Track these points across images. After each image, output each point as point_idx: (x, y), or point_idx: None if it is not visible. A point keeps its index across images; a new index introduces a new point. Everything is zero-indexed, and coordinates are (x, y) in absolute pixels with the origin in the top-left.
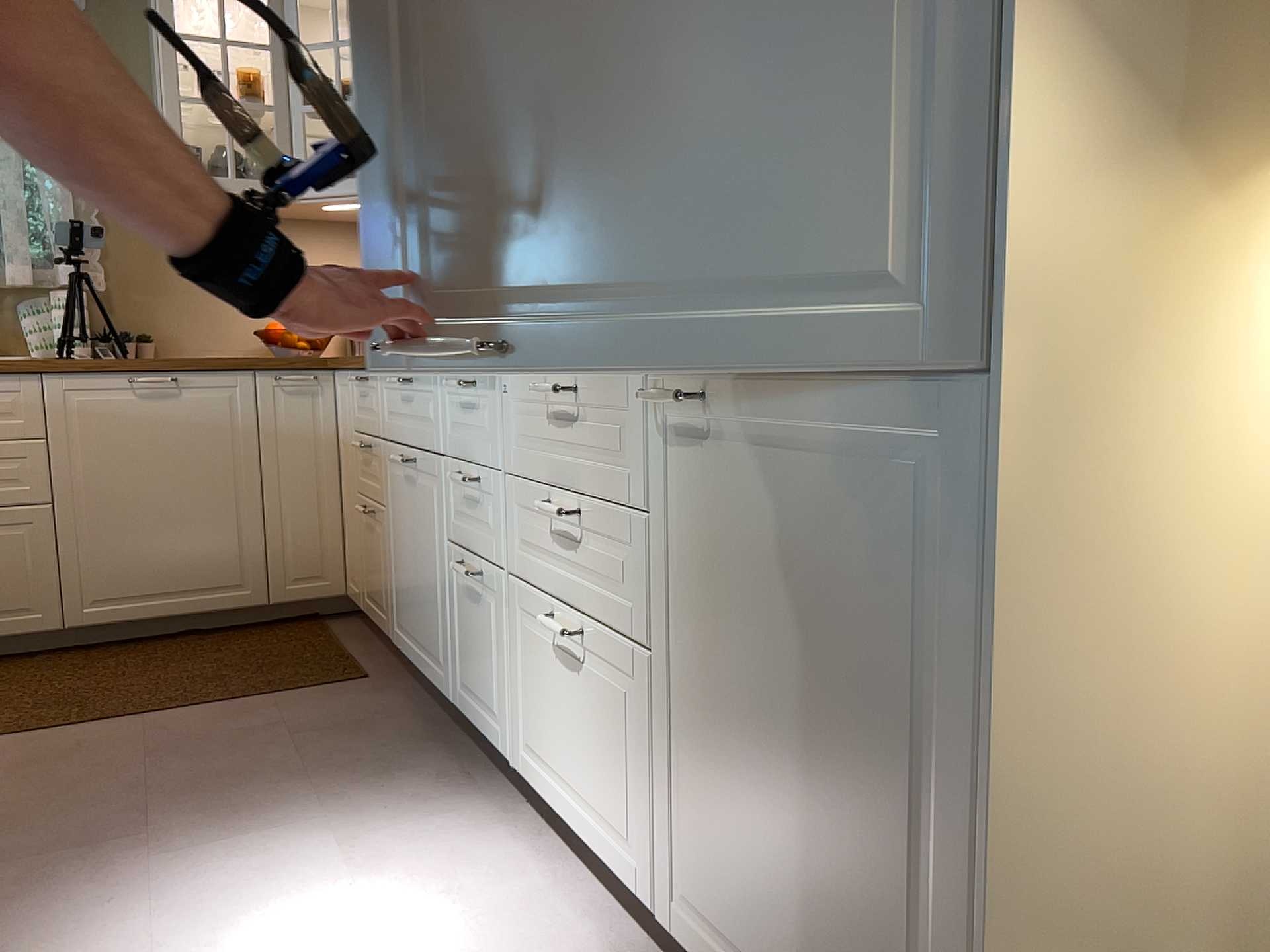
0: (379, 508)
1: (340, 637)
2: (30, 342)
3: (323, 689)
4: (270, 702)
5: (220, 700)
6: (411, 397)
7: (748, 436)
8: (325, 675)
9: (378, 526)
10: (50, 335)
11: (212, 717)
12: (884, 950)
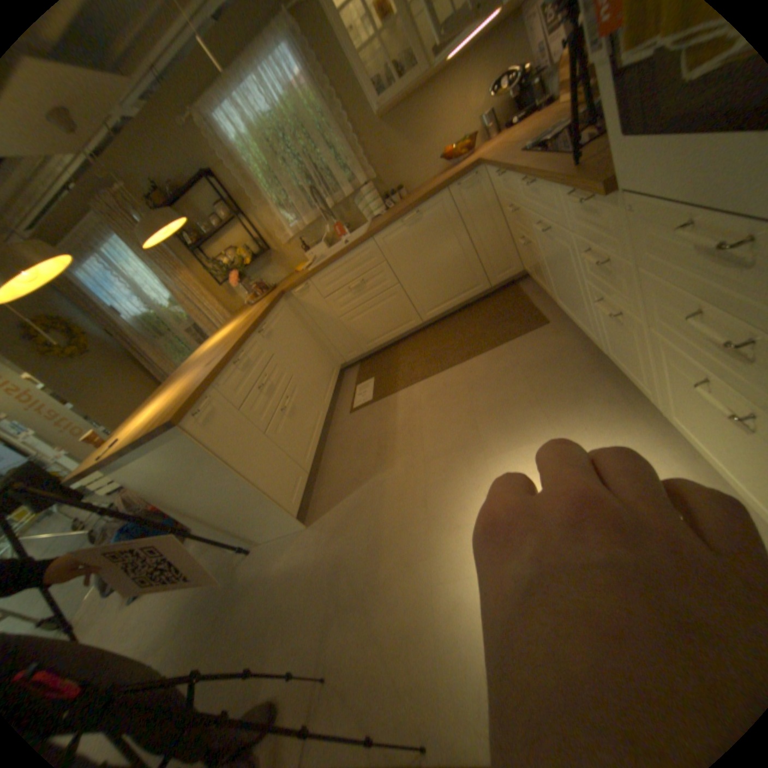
0: (533, 240)
1: (529, 293)
2: (364, 214)
3: (530, 333)
4: (509, 346)
5: (488, 348)
6: (539, 188)
7: None
8: (529, 323)
9: (535, 248)
10: (369, 207)
11: (488, 359)
12: None
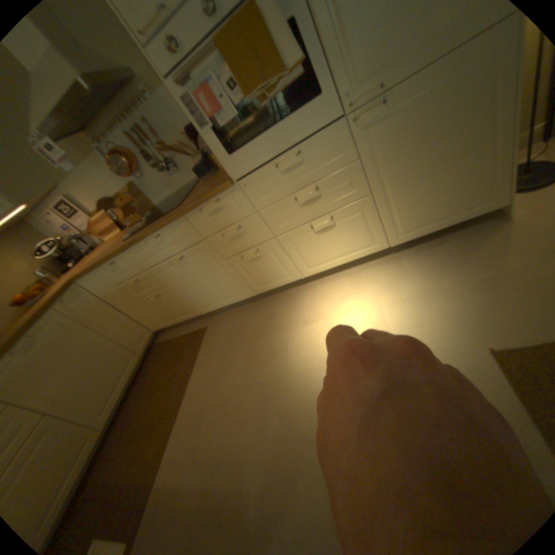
0: (162, 291)
1: (172, 338)
2: None
3: (205, 339)
4: (203, 355)
5: (191, 370)
6: (163, 241)
7: (403, 101)
8: (196, 339)
9: (165, 297)
10: None
11: (200, 372)
12: (477, 178)
